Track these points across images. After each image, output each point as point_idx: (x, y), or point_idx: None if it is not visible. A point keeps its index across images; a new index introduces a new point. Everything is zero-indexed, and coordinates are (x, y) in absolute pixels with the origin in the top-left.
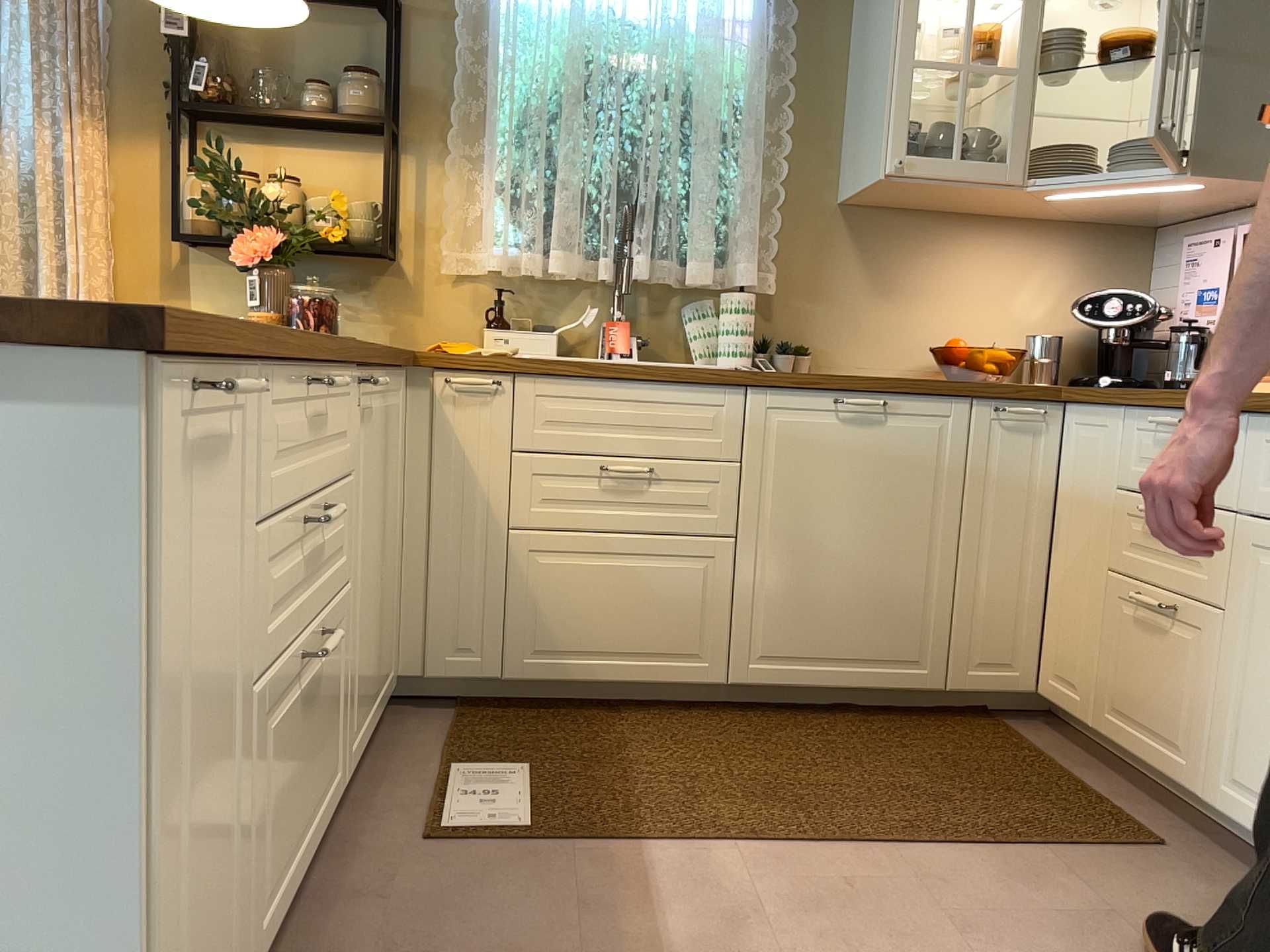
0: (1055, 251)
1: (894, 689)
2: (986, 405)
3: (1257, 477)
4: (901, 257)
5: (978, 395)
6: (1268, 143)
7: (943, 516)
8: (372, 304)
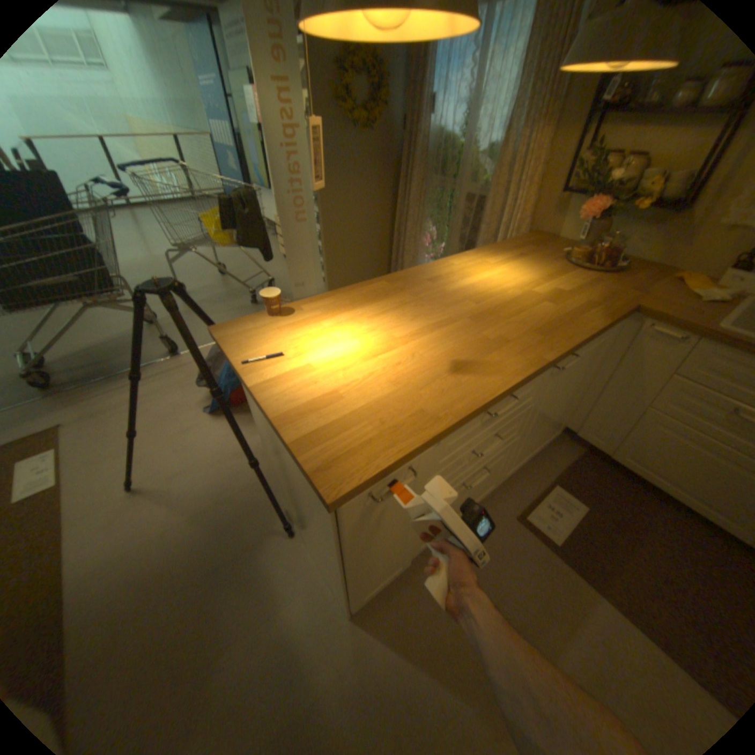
0: None
1: None
2: None
3: None
4: None
5: None
6: None
7: None
8: (660, 233)
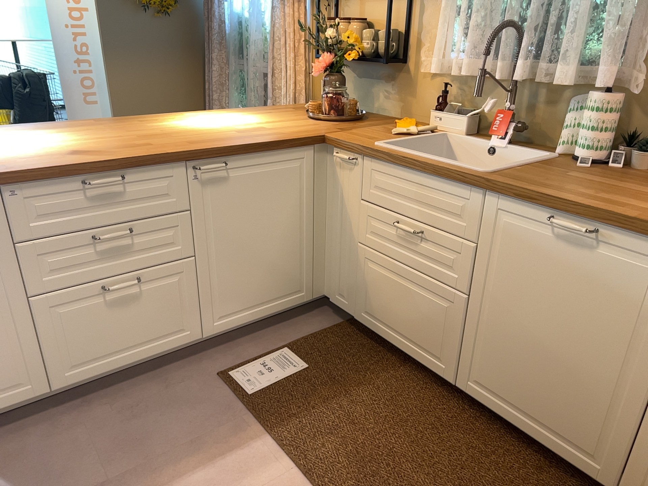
0: None
1: (568, 461)
2: None
3: None
4: None
5: None
6: None
7: (639, 353)
8: (393, 90)
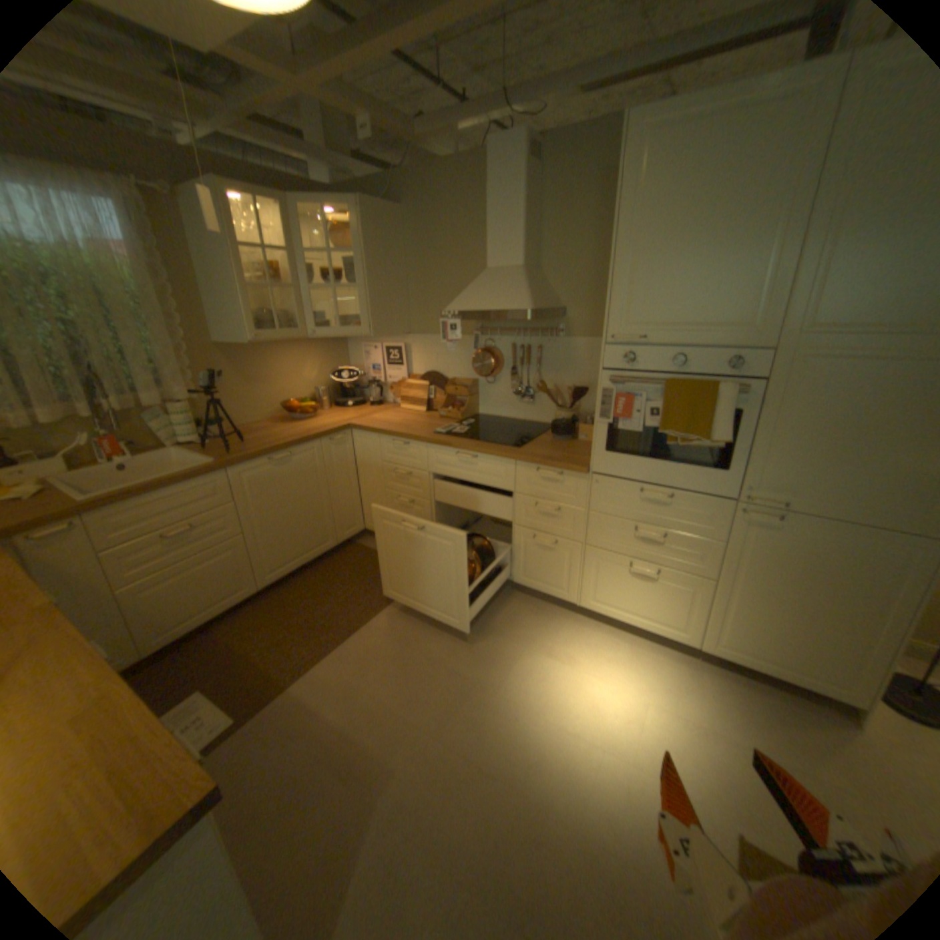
0: (313, 351)
1: (321, 555)
2: (325, 441)
3: (432, 462)
4: (251, 365)
5: (323, 438)
6: (392, 322)
7: (321, 487)
8: None
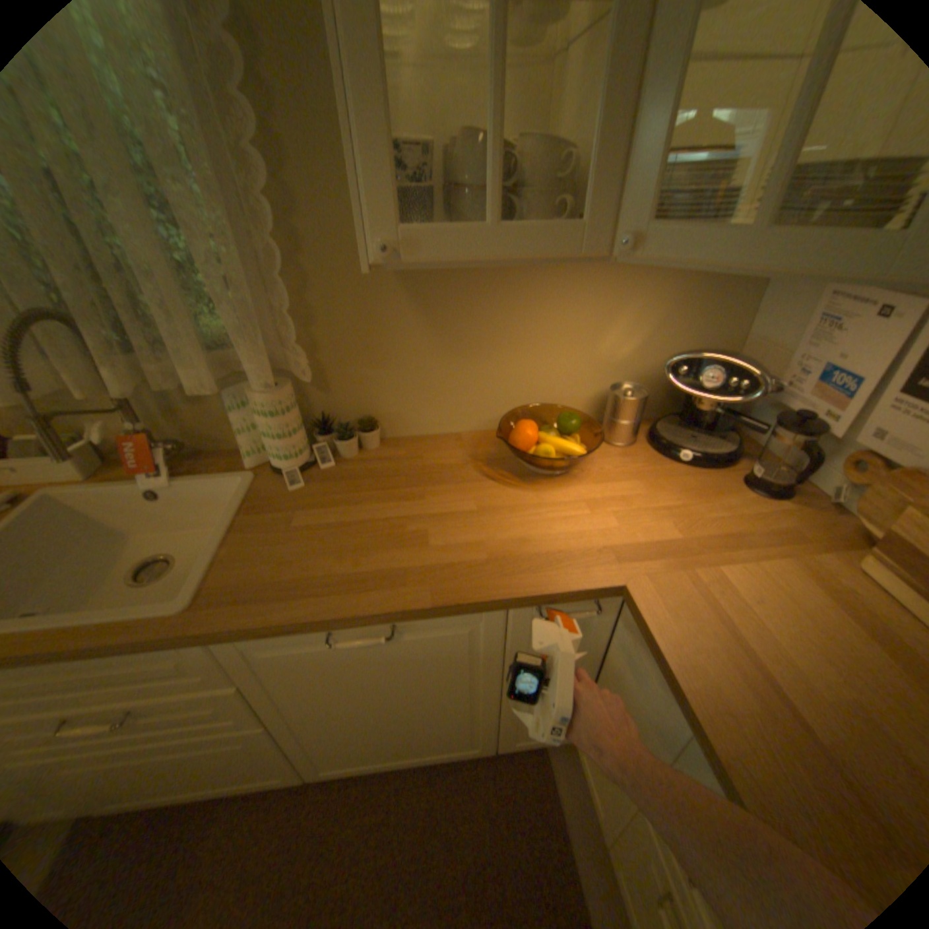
0: (656, 277)
1: (450, 761)
2: (524, 608)
3: None
4: (468, 305)
5: (513, 608)
6: None
7: (480, 684)
8: None
